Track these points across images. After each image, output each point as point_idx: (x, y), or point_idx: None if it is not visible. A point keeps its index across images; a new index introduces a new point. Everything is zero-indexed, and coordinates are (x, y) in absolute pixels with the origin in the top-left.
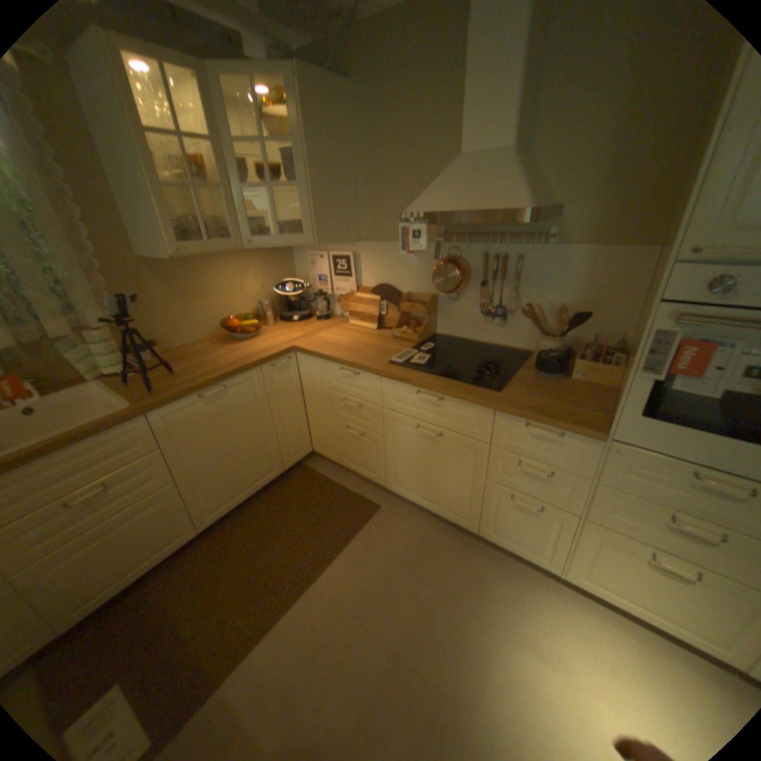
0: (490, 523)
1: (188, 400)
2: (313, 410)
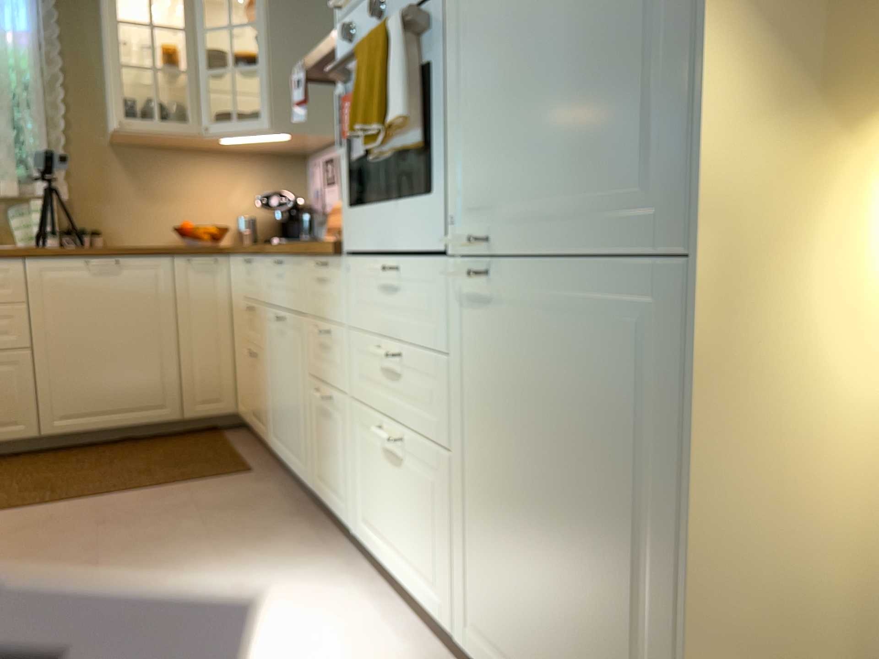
0: (315, 459)
1: (72, 261)
2: (236, 340)
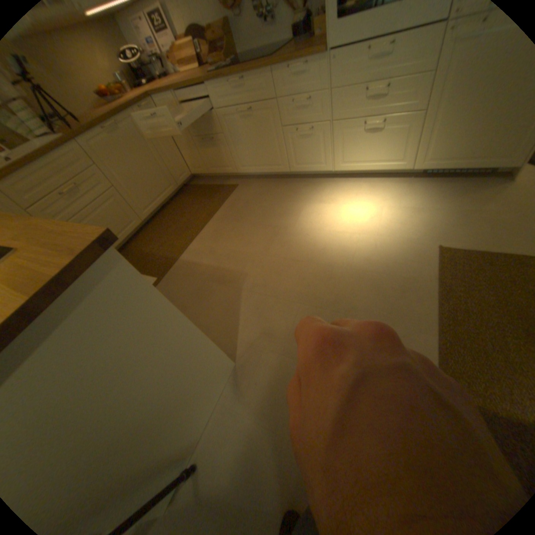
0: (292, 157)
1: (95, 129)
2: (179, 140)
